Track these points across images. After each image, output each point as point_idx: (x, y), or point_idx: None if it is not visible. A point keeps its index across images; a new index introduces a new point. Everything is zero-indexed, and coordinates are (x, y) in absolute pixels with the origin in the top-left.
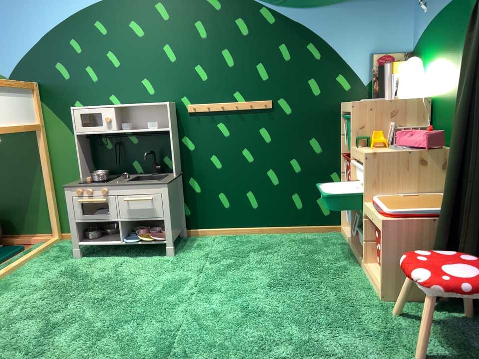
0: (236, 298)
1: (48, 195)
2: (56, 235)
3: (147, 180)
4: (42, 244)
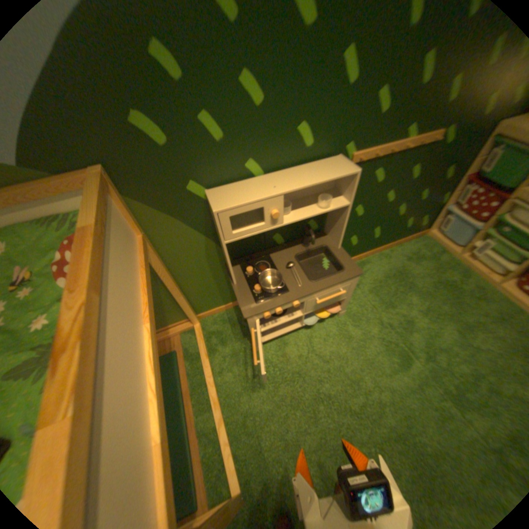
0: (456, 360)
1: (178, 300)
2: (196, 322)
3: (305, 256)
4: (186, 335)
